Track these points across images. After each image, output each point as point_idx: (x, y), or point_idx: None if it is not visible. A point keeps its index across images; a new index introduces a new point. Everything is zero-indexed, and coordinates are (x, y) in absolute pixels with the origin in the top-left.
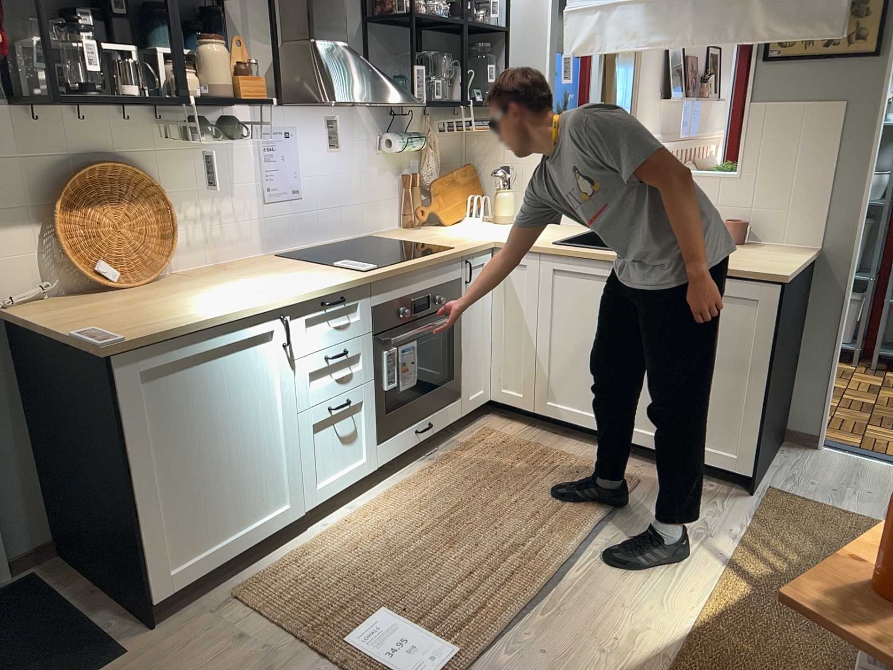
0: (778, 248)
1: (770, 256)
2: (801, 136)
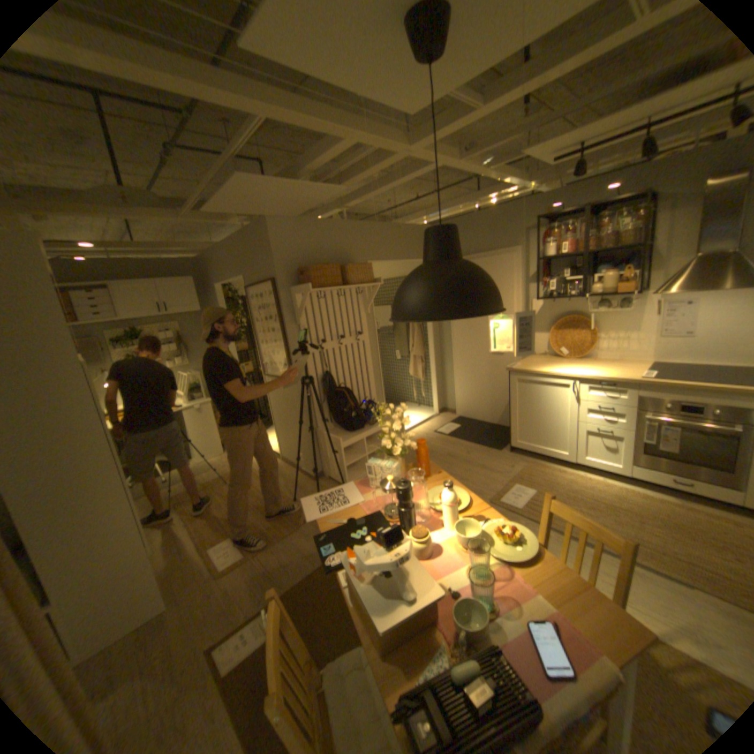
0: None
1: None
2: None
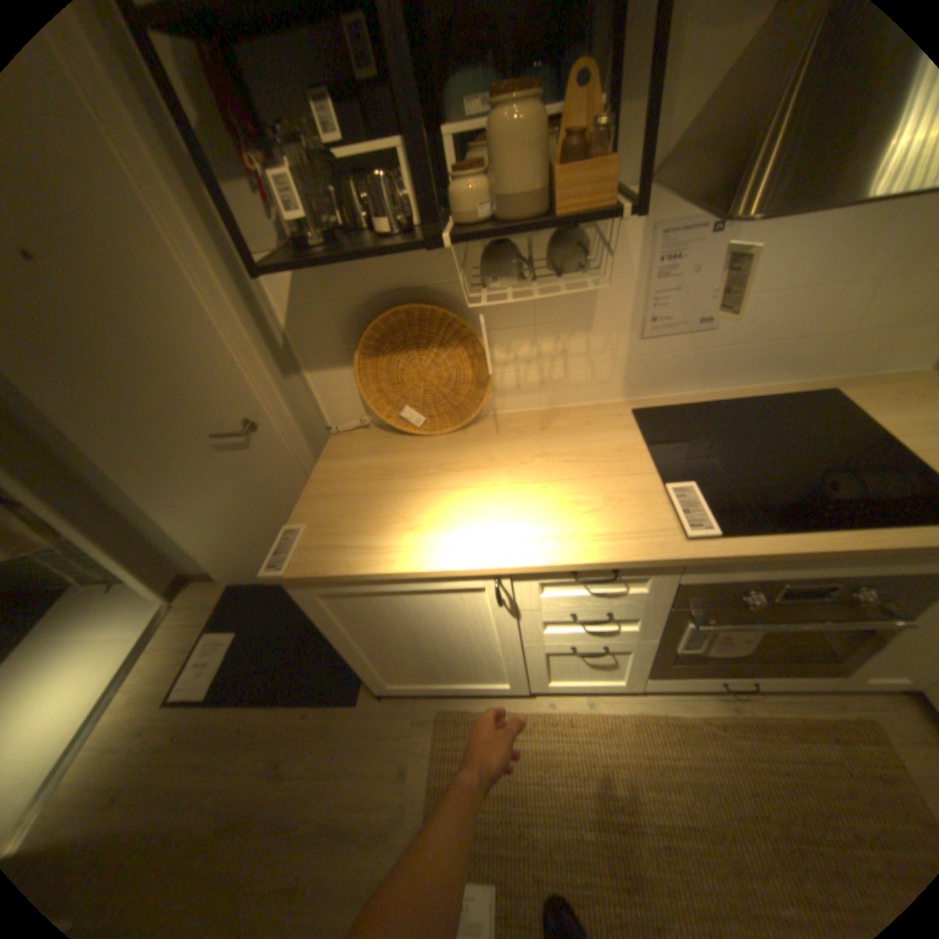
0: None
1: None
2: None
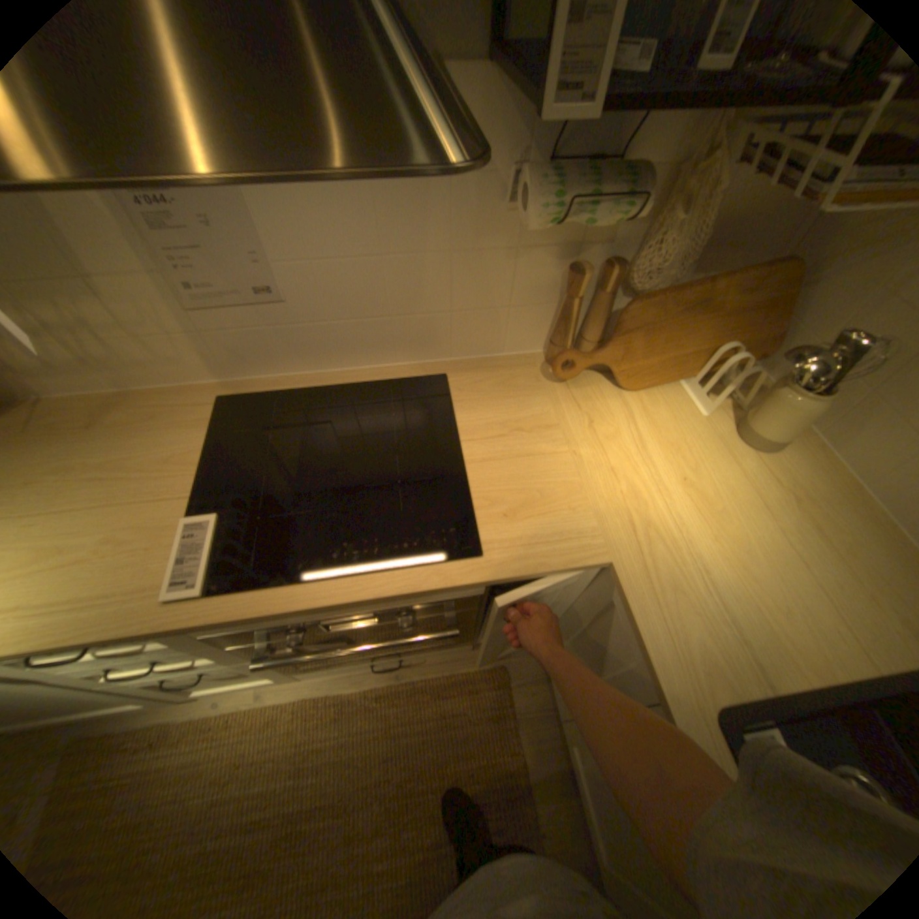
0: None
1: None
2: None
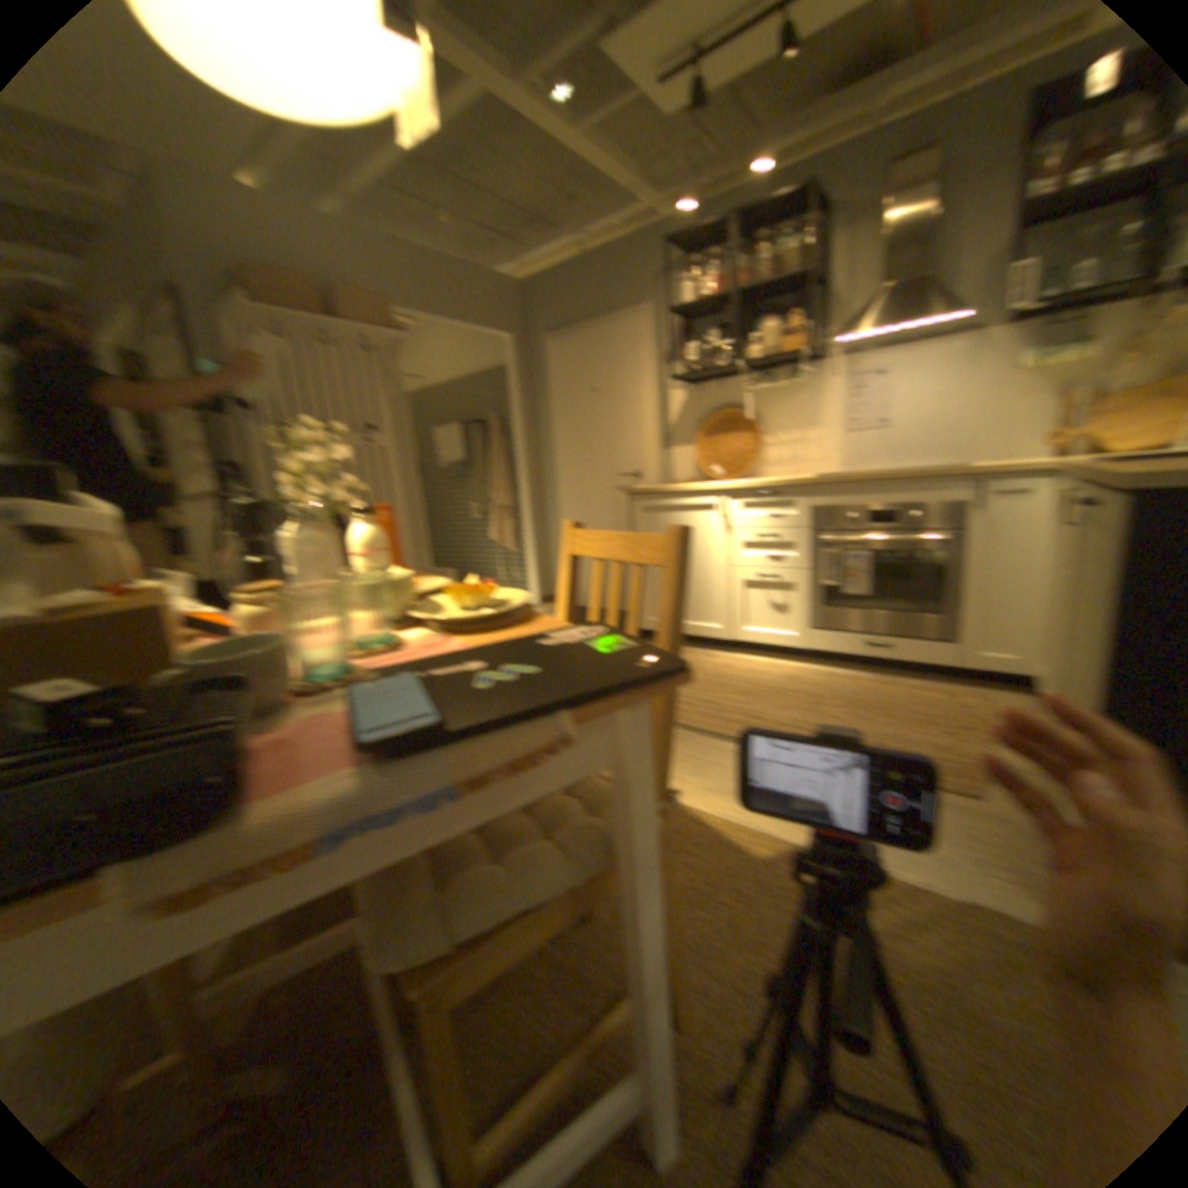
0: None
1: None
2: None
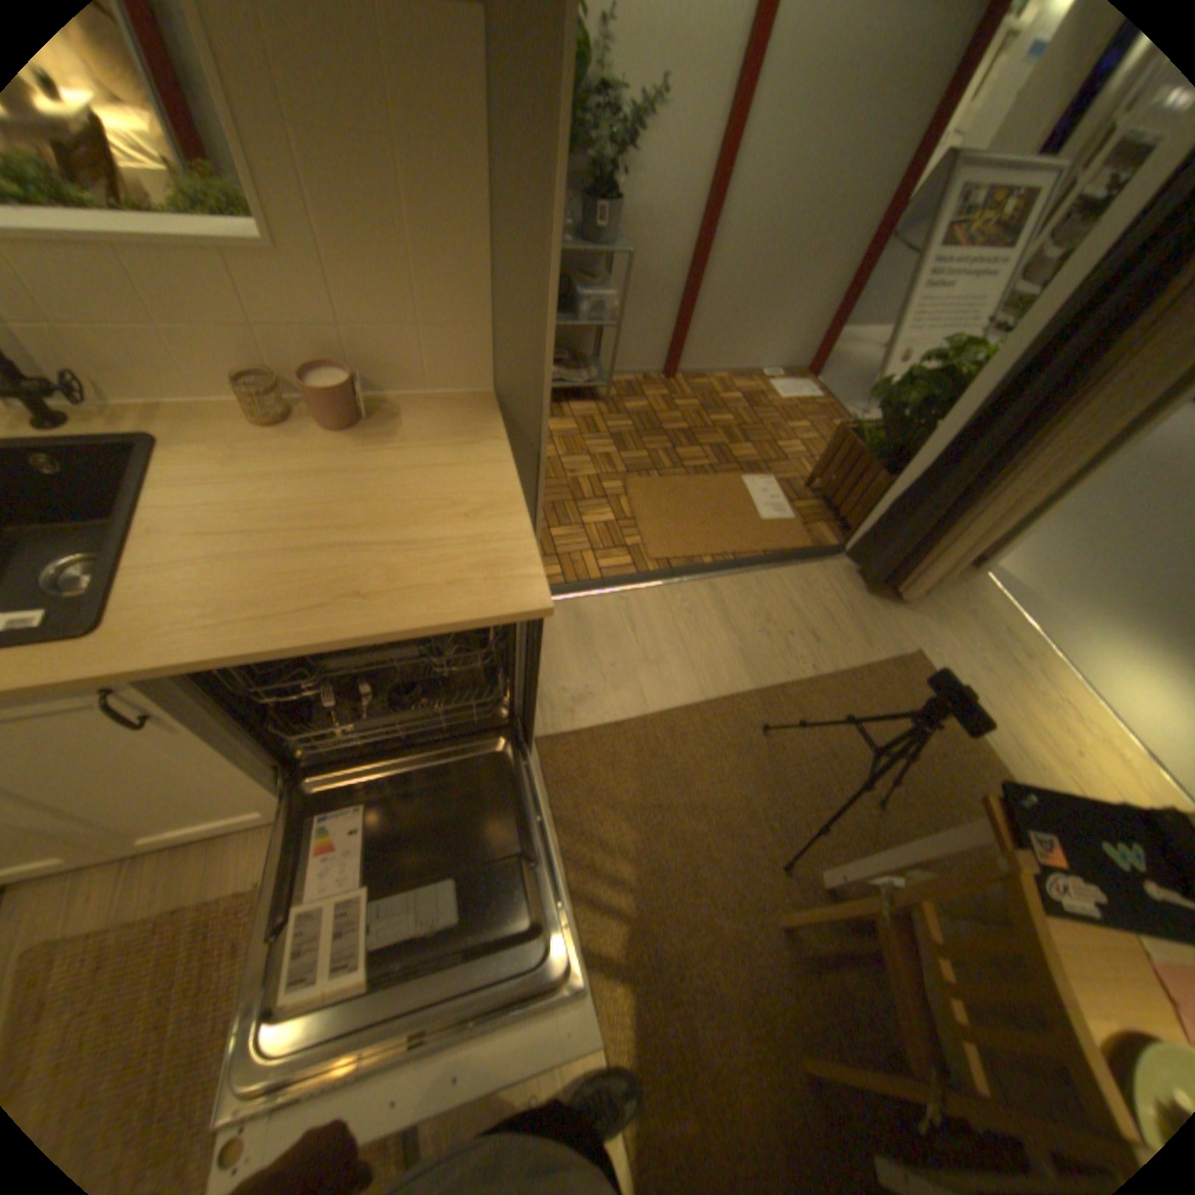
0: (423, 415)
1: (443, 482)
2: (391, 127)
